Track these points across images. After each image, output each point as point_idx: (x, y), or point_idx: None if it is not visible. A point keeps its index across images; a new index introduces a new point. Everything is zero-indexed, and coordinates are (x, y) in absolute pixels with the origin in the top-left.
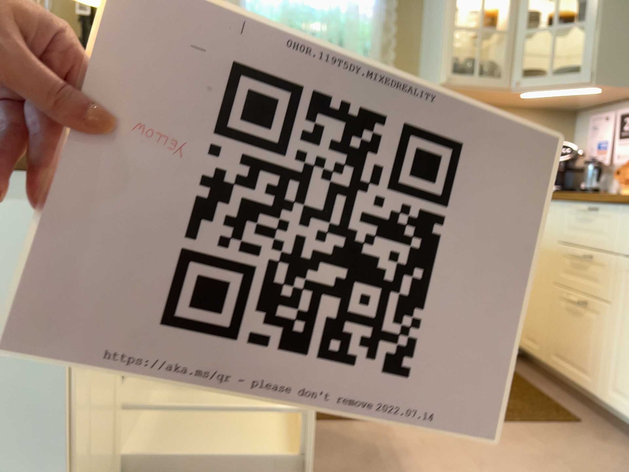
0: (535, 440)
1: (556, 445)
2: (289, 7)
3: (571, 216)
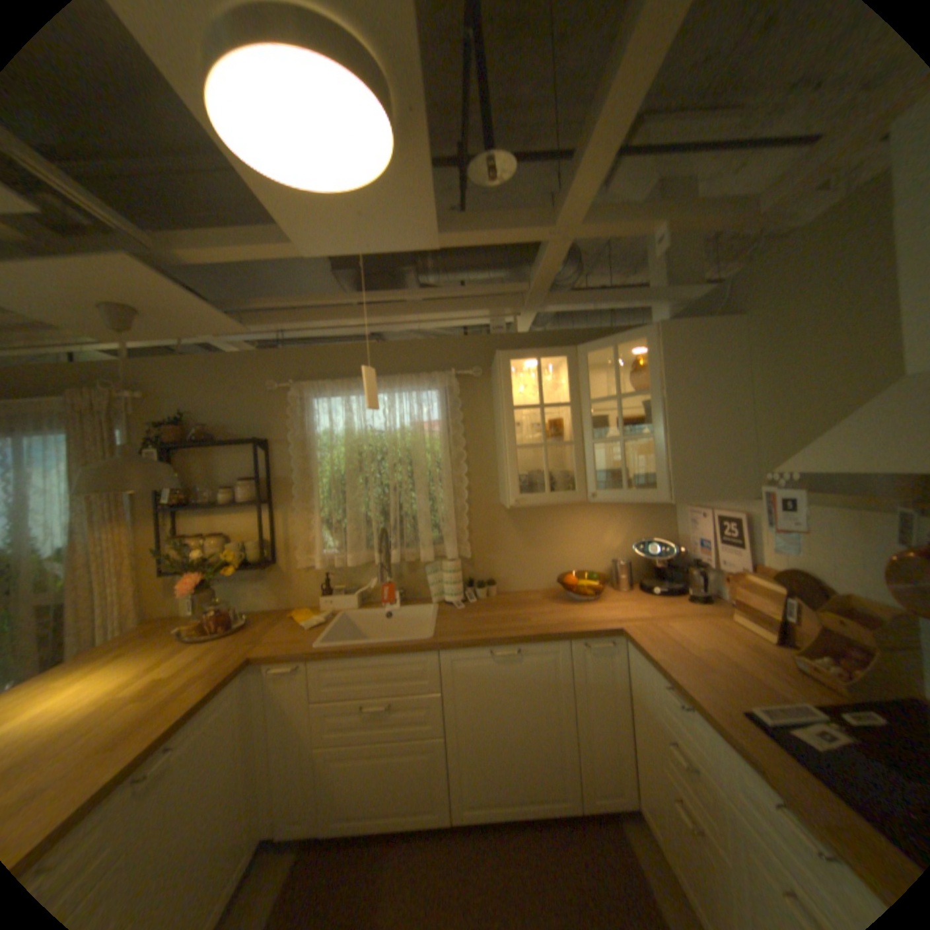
0: None
1: None
2: (355, 437)
3: (666, 692)
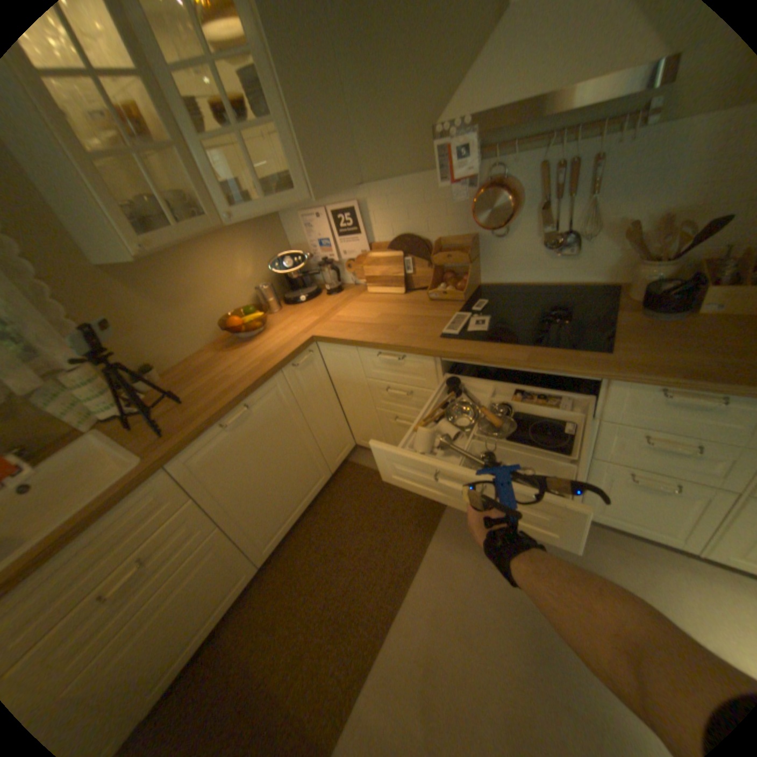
0: (450, 550)
1: (462, 542)
2: None
3: (371, 358)
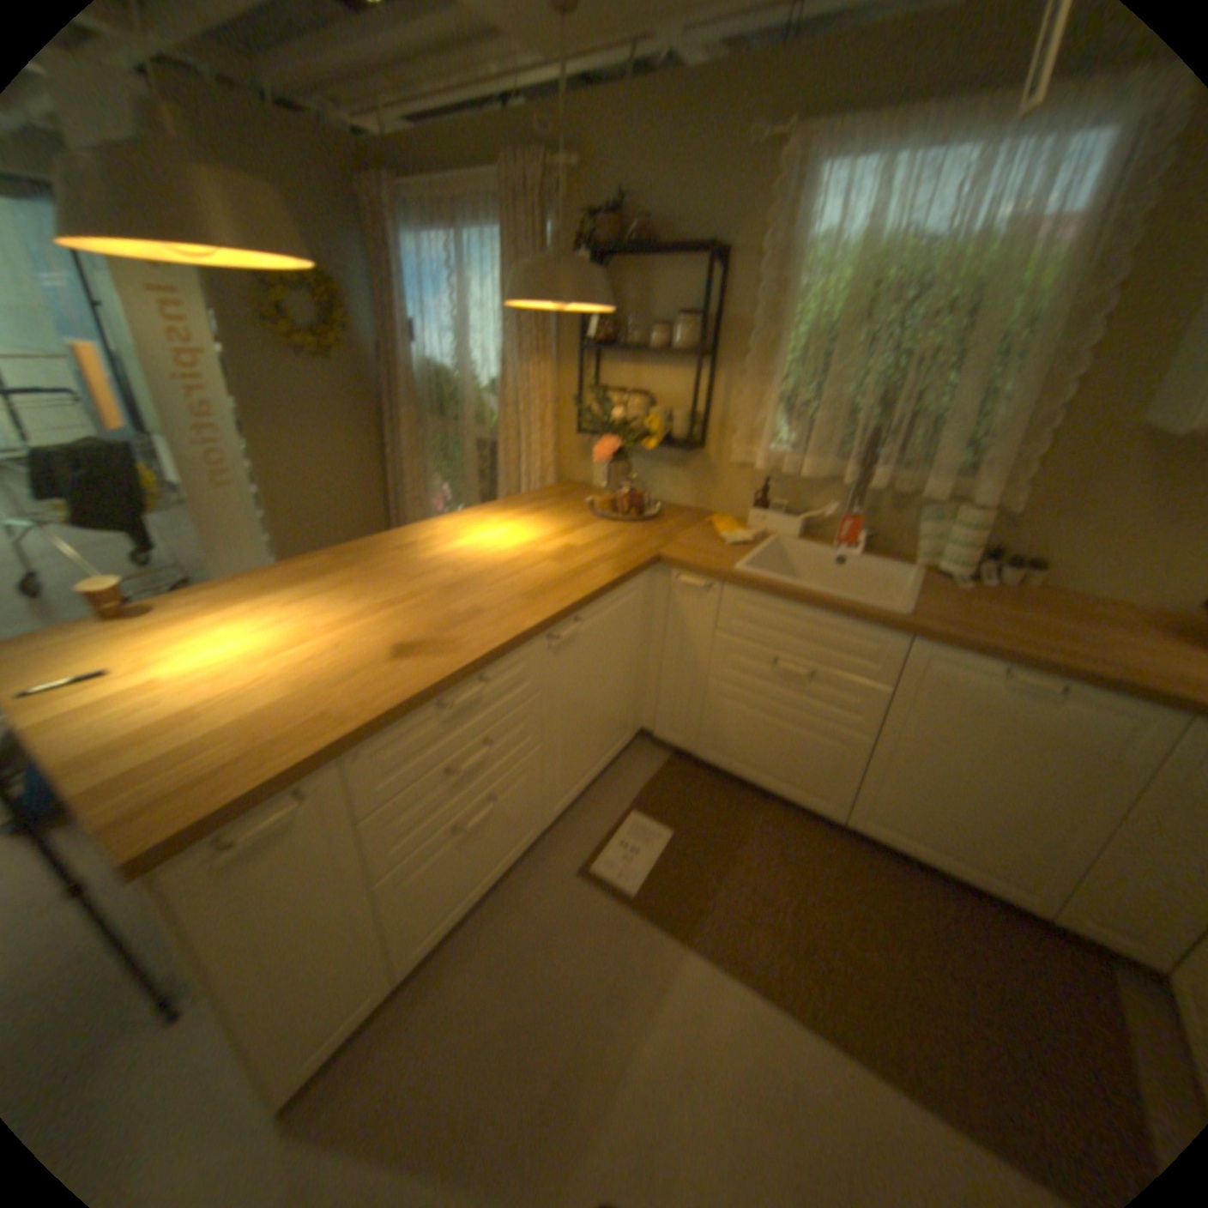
0: None
1: None
2: (878, 247)
3: None
